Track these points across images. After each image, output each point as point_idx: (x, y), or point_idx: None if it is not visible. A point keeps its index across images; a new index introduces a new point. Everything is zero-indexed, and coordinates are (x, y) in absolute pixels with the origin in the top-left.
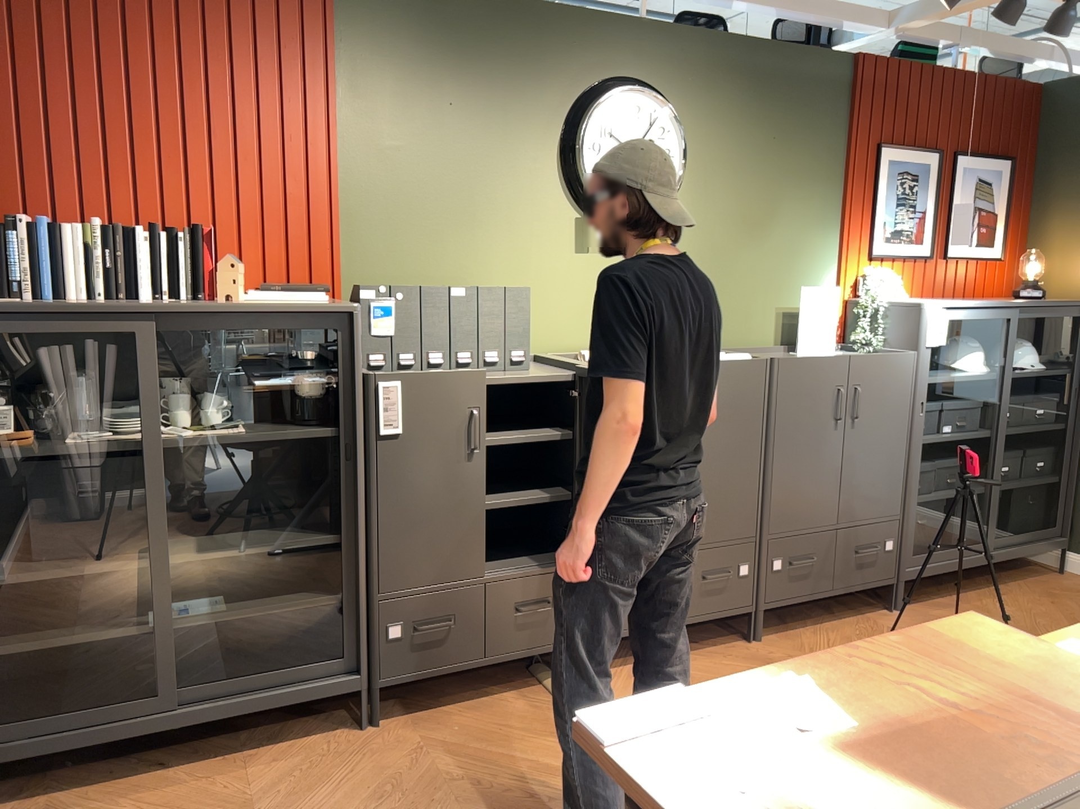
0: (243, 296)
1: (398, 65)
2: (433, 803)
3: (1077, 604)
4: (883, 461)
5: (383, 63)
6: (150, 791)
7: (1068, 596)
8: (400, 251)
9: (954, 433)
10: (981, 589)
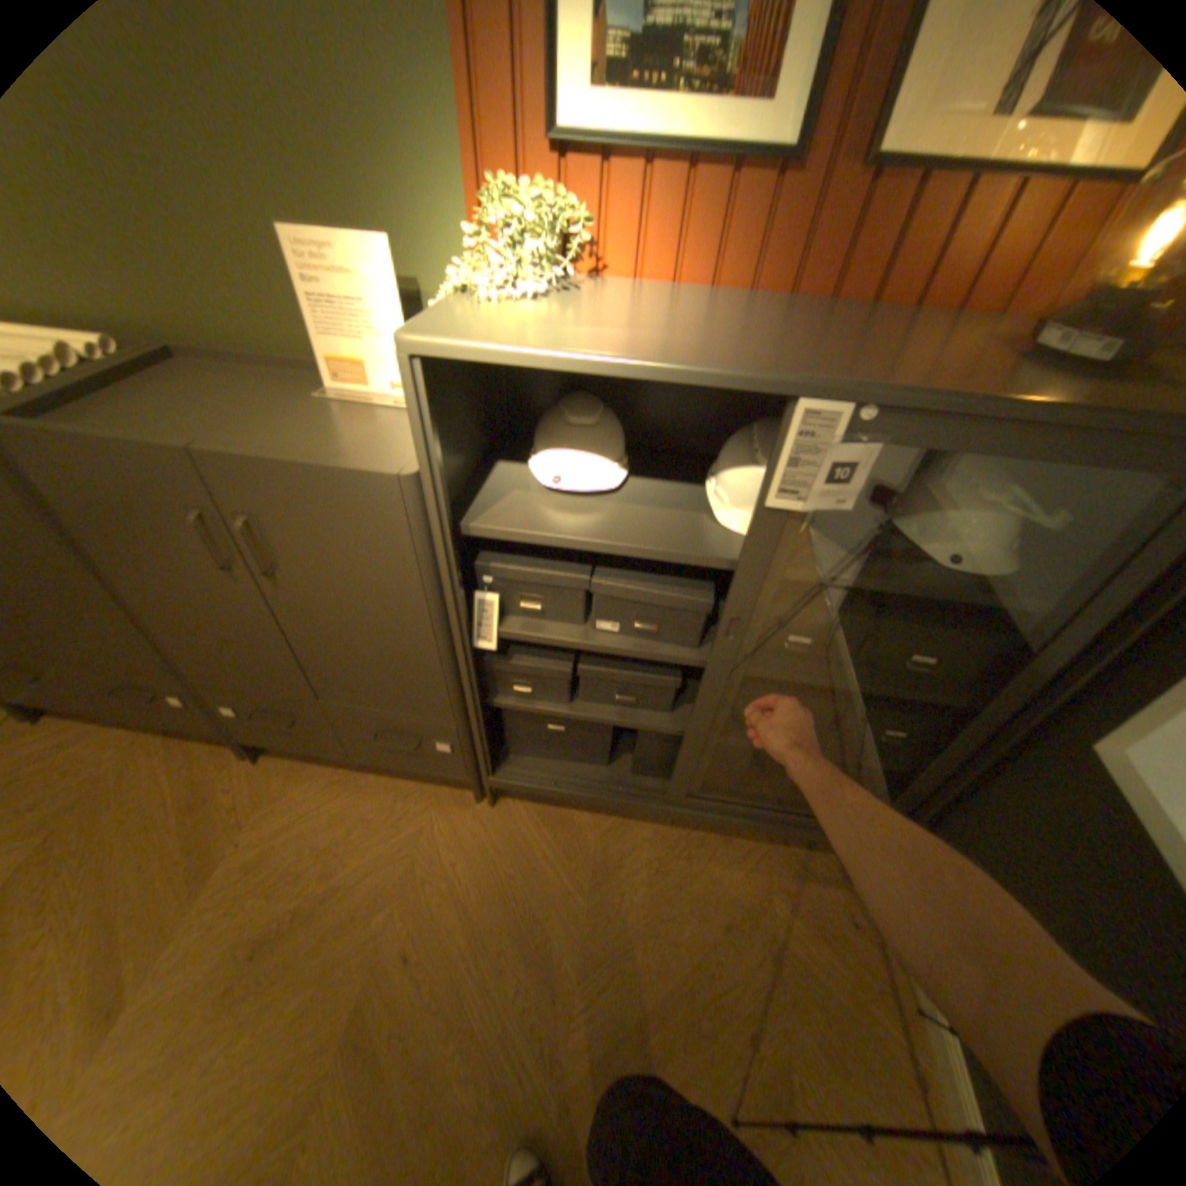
0: None
1: None
2: None
3: (759, 958)
4: (382, 651)
5: None
6: None
7: (782, 927)
8: None
9: (623, 638)
10: (675, 827)
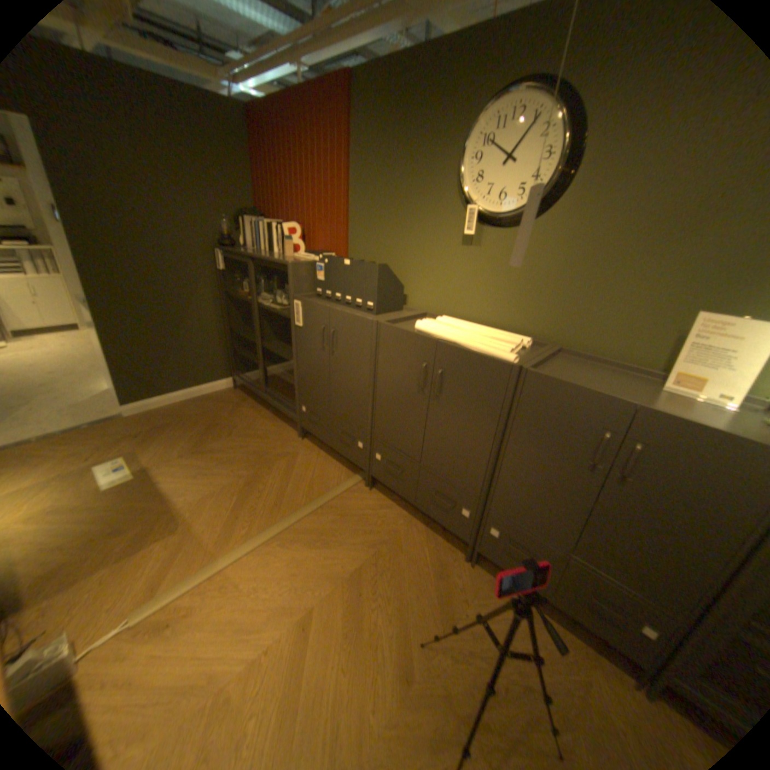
0: (292, 254)
1: (375, 121)
2: (255, 467)
3: None
4: (669, 548)
5: (369, 122)
6: (255, 411)
7: None
8: (370, 238)
9: None
10: None
